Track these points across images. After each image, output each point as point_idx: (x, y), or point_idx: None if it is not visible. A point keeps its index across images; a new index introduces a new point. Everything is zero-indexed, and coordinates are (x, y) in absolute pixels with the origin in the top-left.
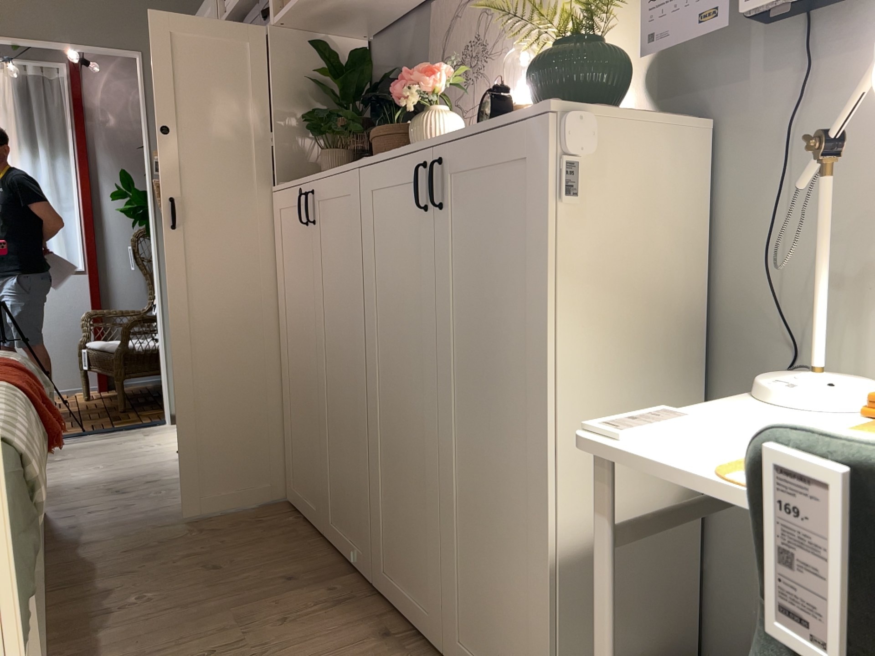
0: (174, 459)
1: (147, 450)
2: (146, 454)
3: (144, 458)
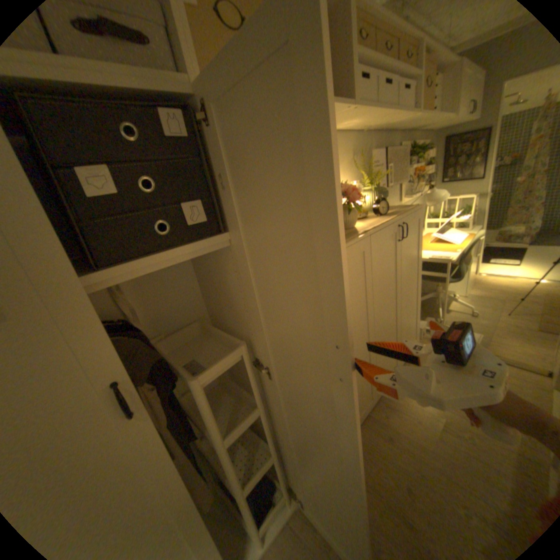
0: None
1: None
2: None
3: None
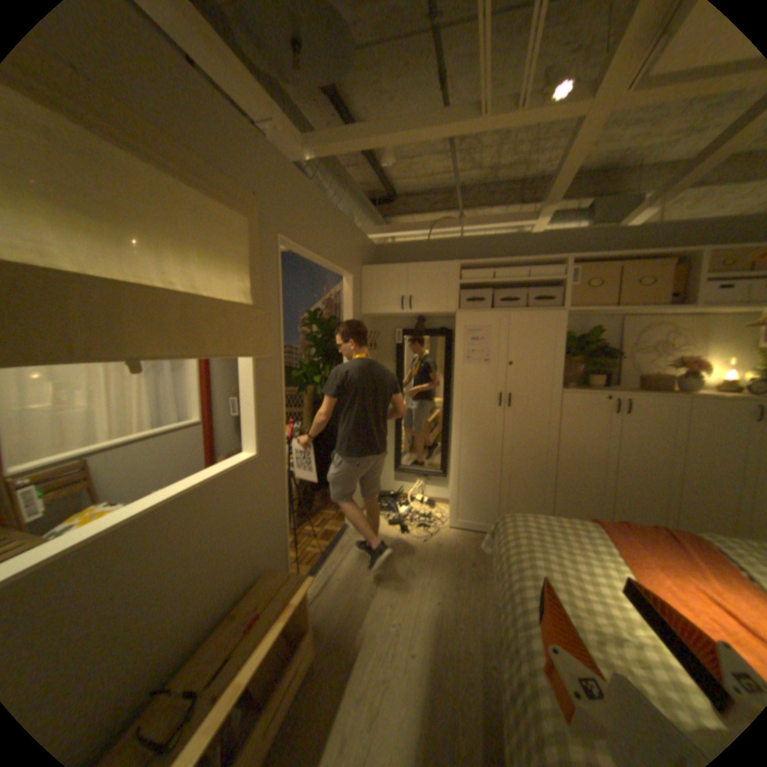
0: (435, 547)
1: (402, 549)
2: (411, 552)
3: (419, 555)
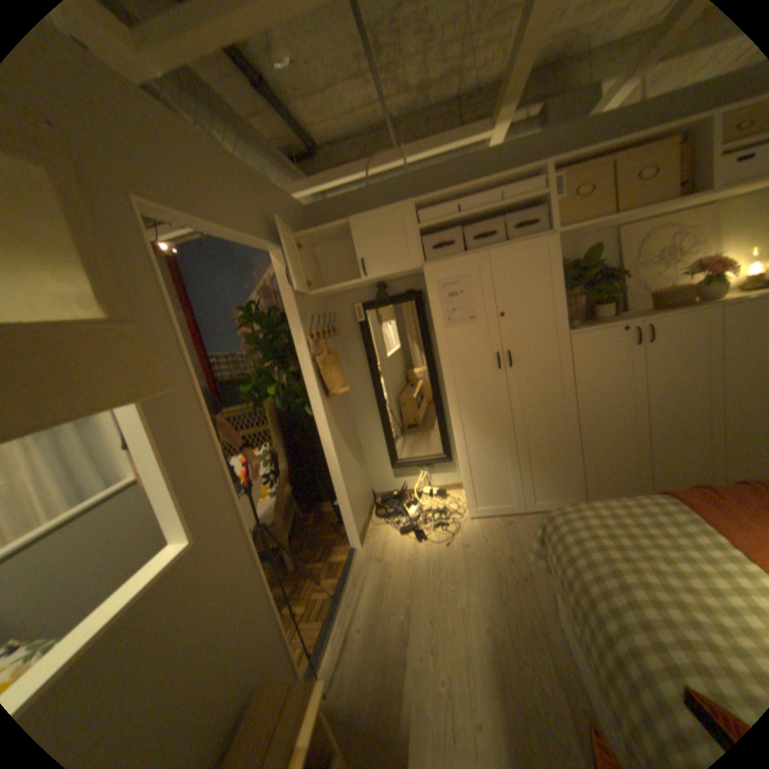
0: (461, 549)
1: (425, 562)
2: (435, 563)
3: (446, 564)
